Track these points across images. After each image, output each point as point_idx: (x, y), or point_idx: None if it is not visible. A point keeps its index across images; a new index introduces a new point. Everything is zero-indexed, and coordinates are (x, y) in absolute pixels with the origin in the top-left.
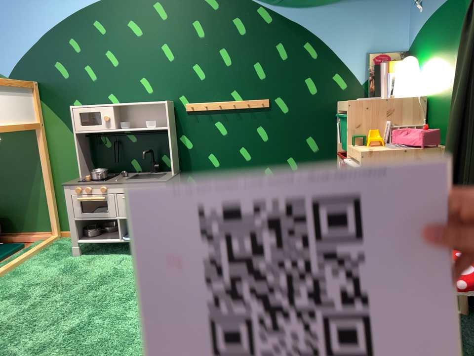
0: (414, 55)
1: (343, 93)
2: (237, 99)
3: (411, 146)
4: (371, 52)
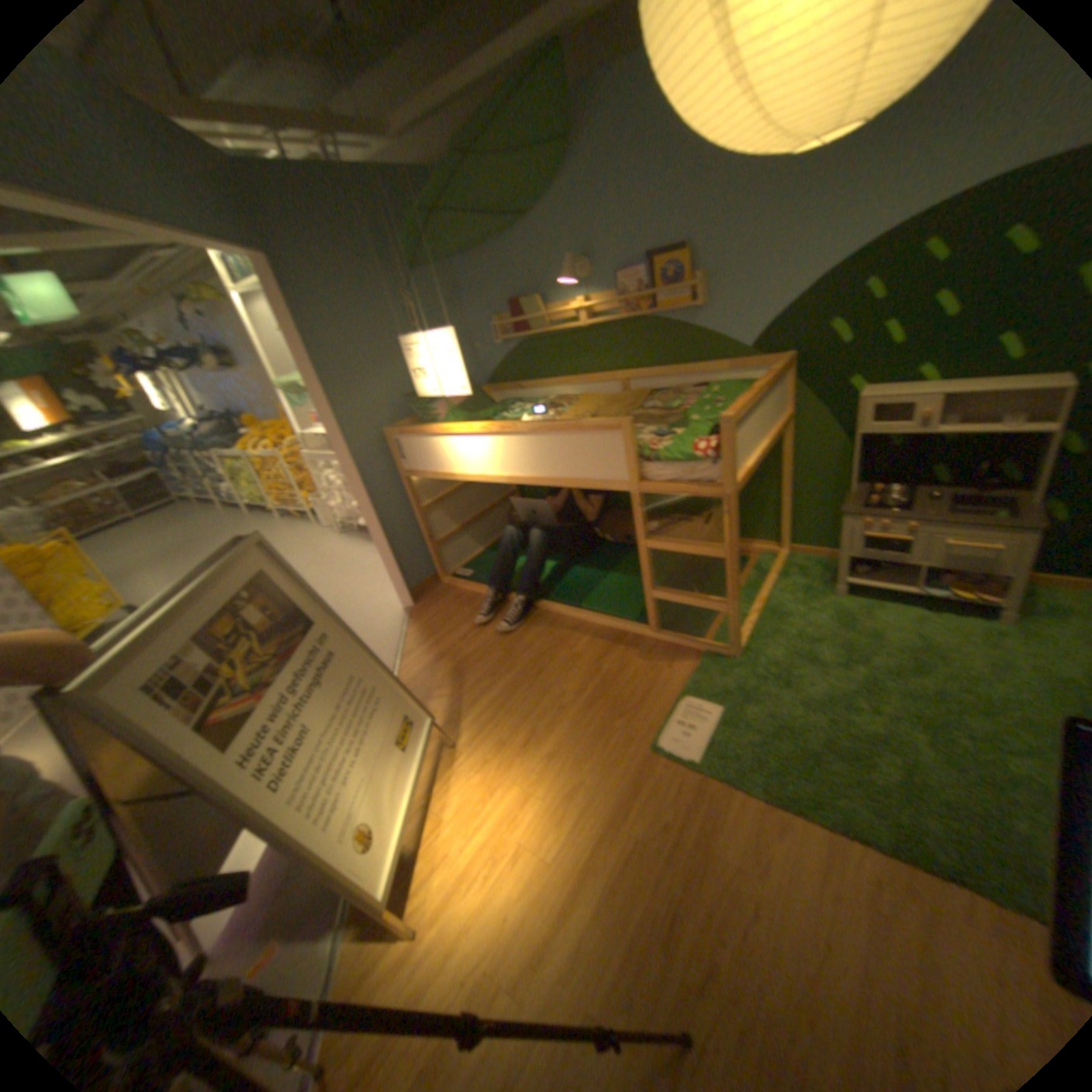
0: None
1: None
2: None
3: None
4: None
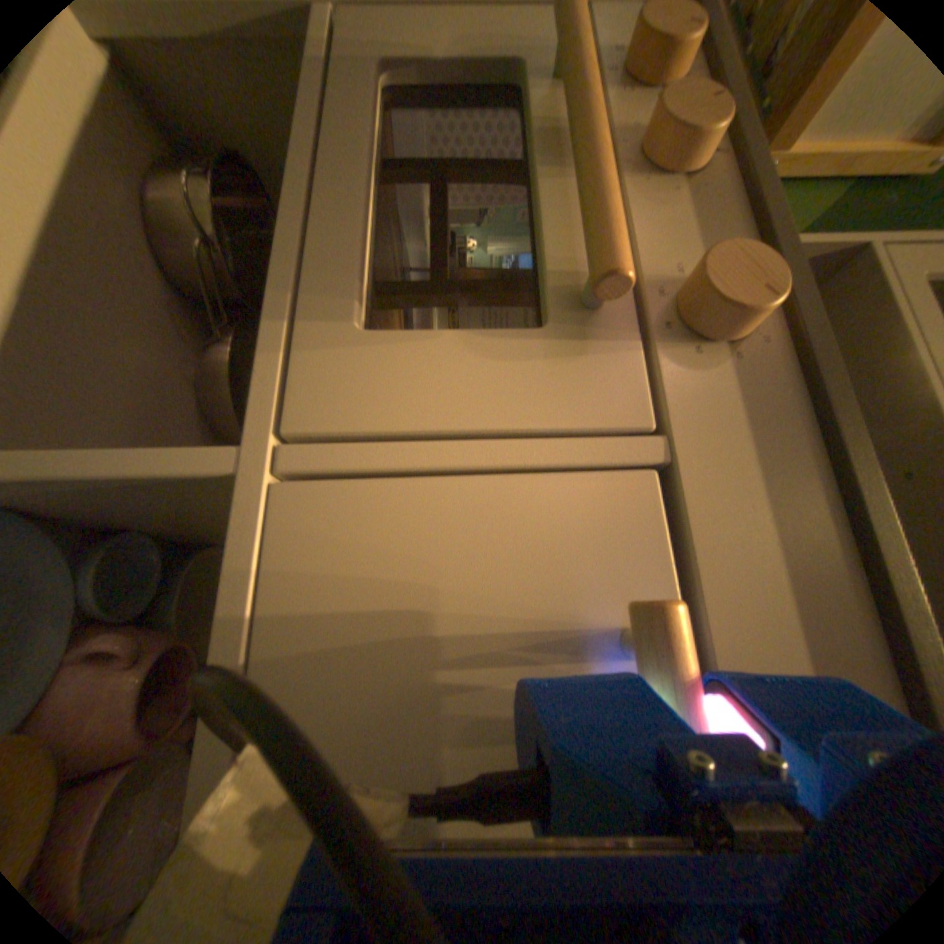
0: None
1: None
2: None
3: None
4: None
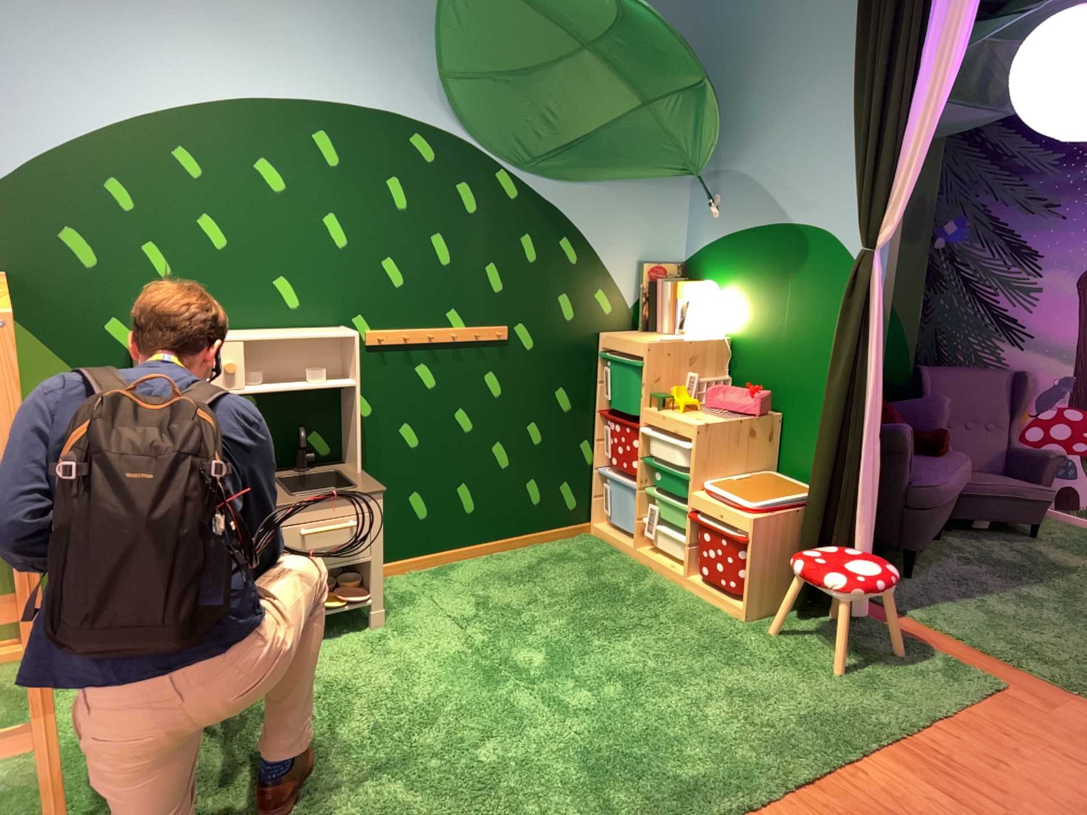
0: (698, 275)
1: (606, 320)
2: (457, 326)
3: (733, 412)
4: (642, 262)
